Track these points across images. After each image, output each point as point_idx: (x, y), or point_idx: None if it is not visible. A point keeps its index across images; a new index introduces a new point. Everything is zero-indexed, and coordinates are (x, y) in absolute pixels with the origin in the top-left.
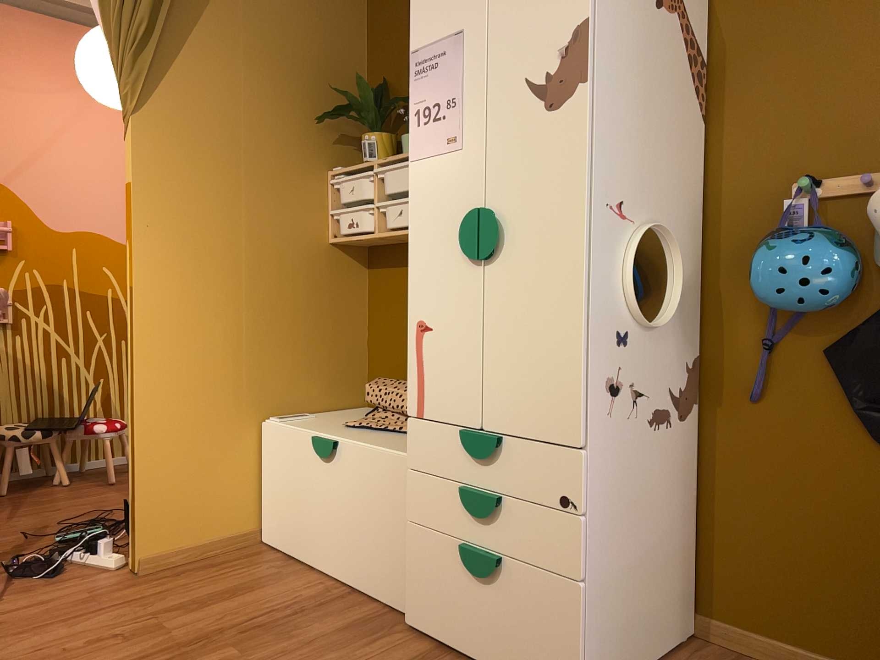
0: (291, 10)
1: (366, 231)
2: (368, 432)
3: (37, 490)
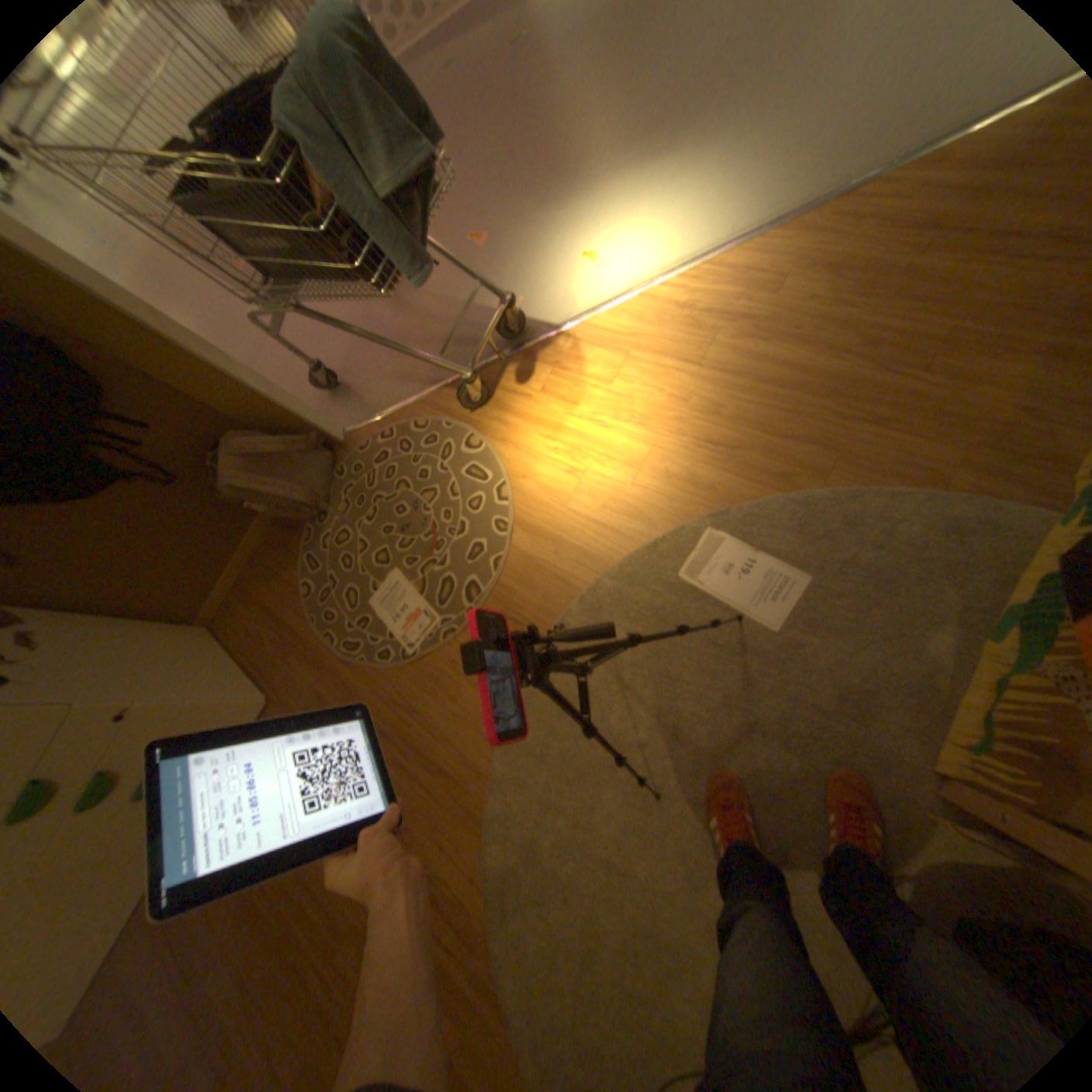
0: None
1: None
2: None
3: None
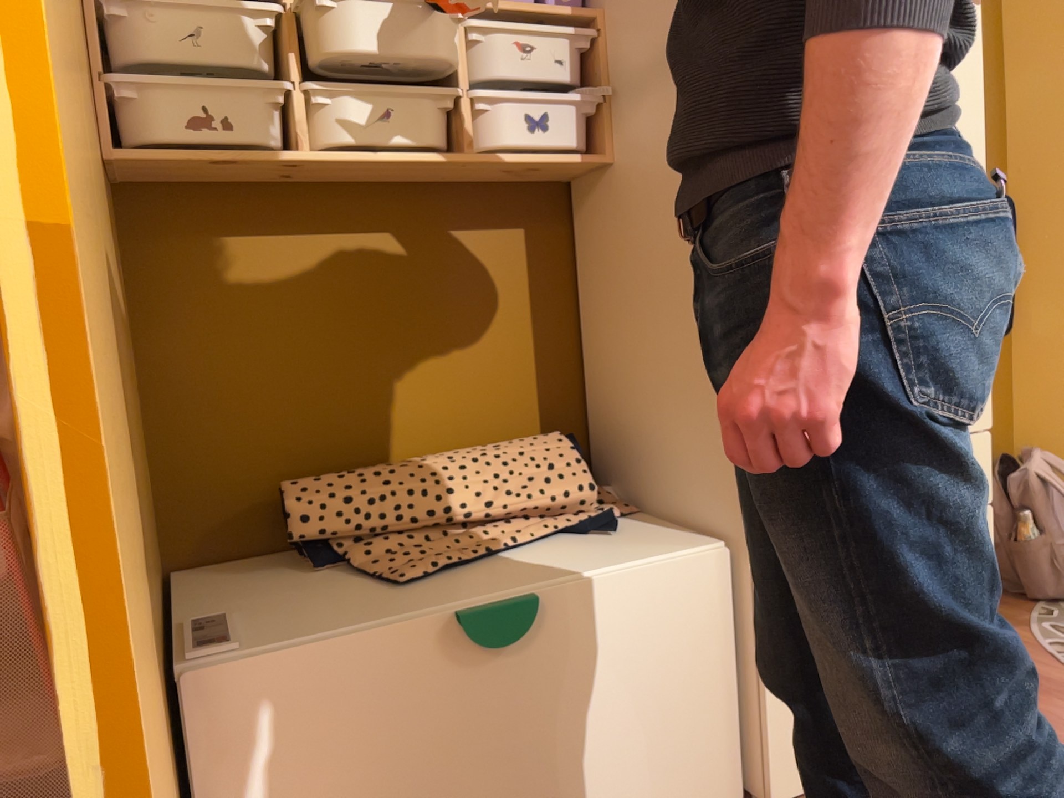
0: None
1: (255, 145)
2: (479, 569)
3: None
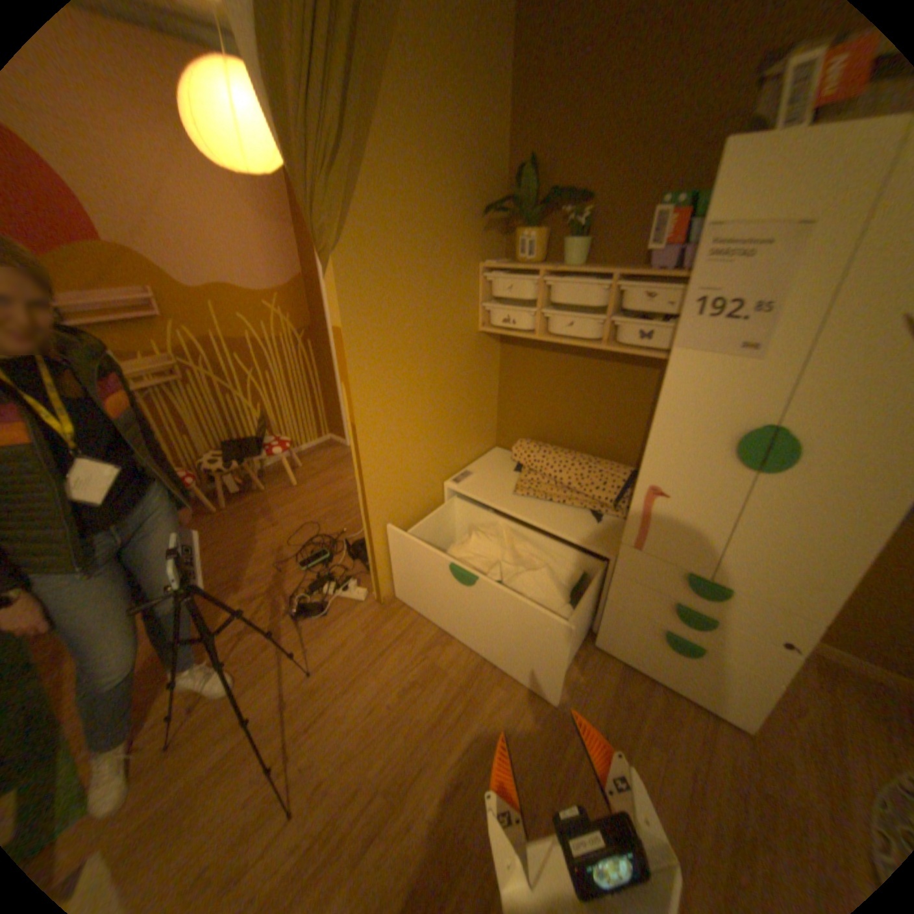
0: (451, 67)
1: (522, 329)
2: (539, 503)
3: (245, 501)
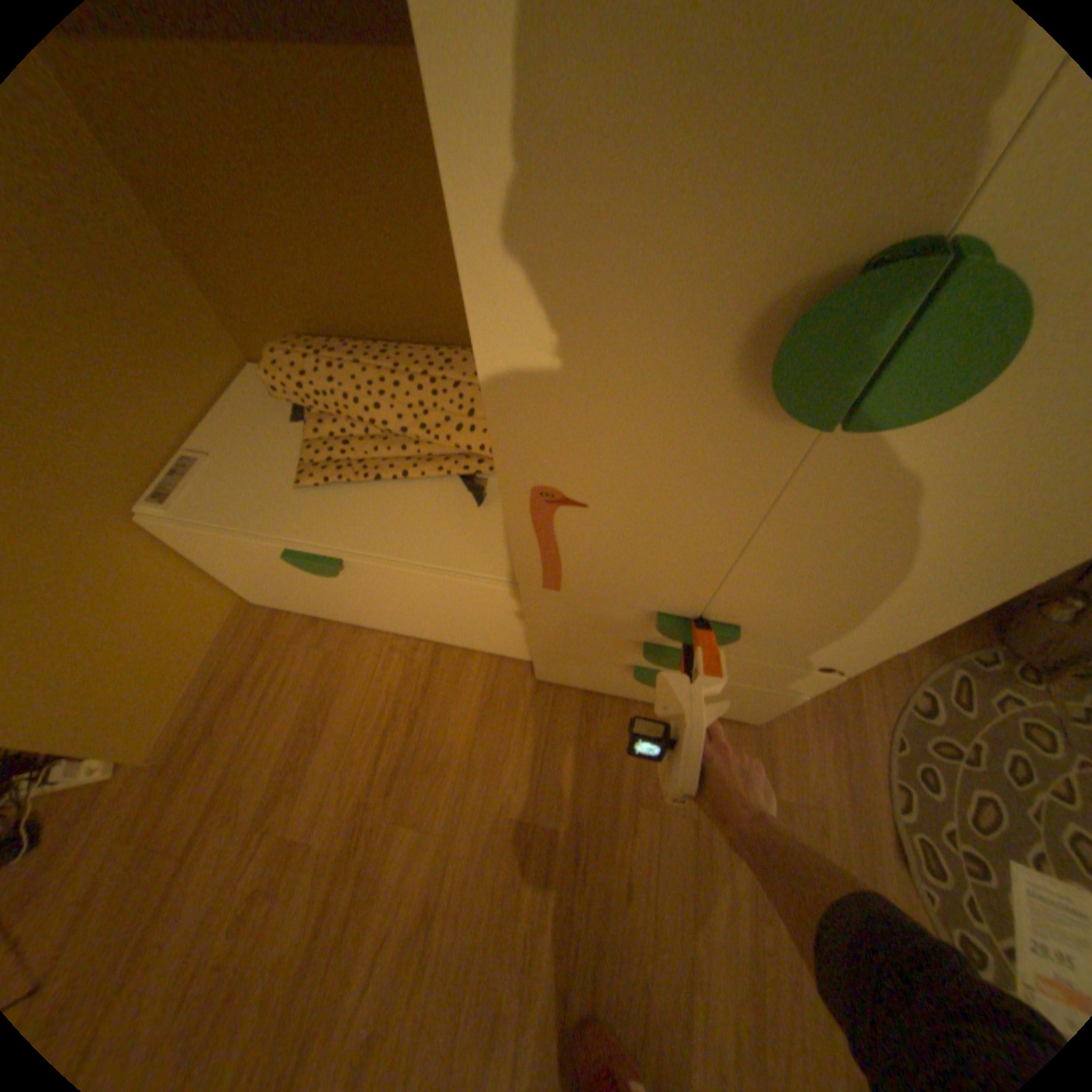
0: None
1: None
2: (357, 494)
3: None
